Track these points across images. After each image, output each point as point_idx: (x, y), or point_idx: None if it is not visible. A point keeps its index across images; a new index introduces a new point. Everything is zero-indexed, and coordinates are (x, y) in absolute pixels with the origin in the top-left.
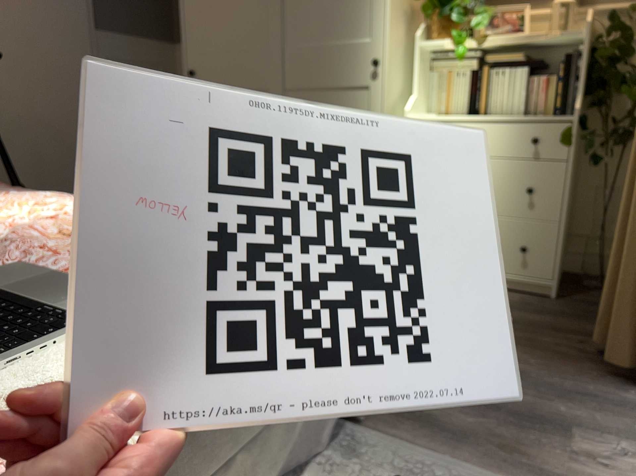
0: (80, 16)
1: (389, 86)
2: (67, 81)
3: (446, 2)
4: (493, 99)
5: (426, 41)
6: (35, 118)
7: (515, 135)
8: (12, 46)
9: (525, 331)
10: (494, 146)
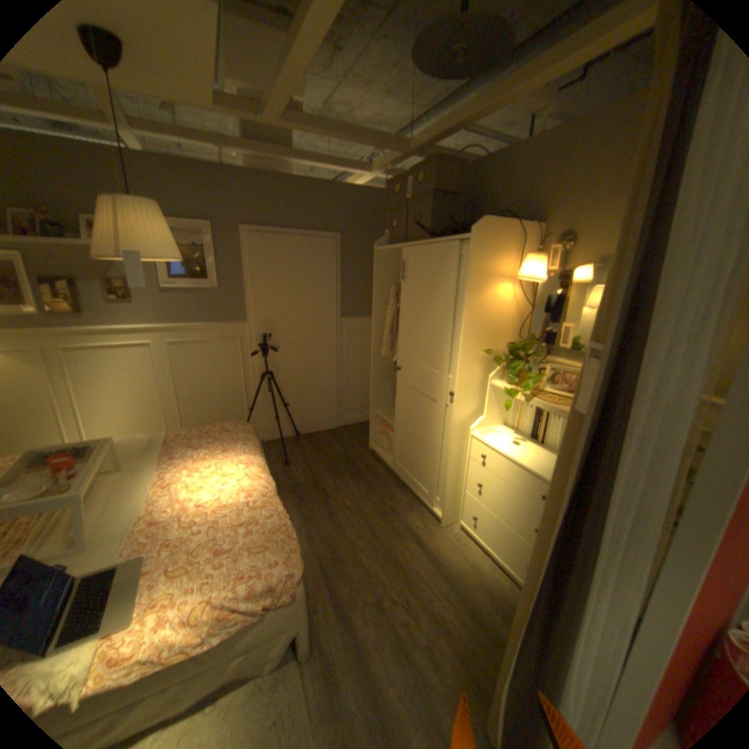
0: (331, 314)
1: (458, 411)
2: (320, 348)
3: (516, 356)
4: (549, 433)
5: (501, 378)
6: (301, 369)
7: (533, 483)
8: (293, 335)
9: (482, 641)
10: (519, 483)
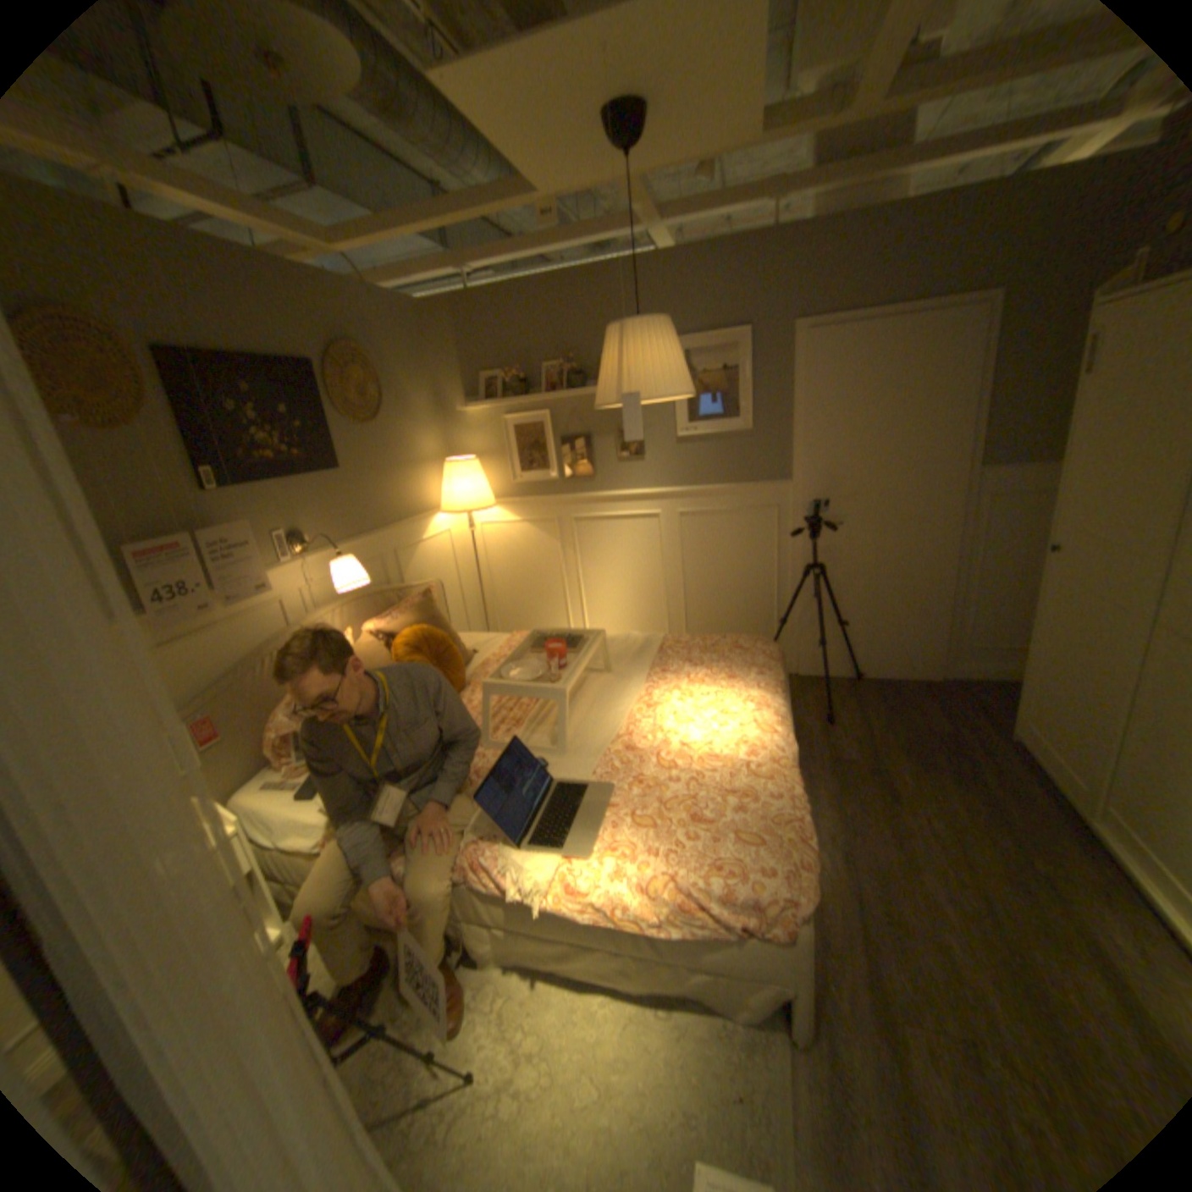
0: (960, 460)
1: None
2: (925, 528)
3: None
4: None
5: None
6: (880, 564)
7: None
8: (871, 503)
9: None
10: None
